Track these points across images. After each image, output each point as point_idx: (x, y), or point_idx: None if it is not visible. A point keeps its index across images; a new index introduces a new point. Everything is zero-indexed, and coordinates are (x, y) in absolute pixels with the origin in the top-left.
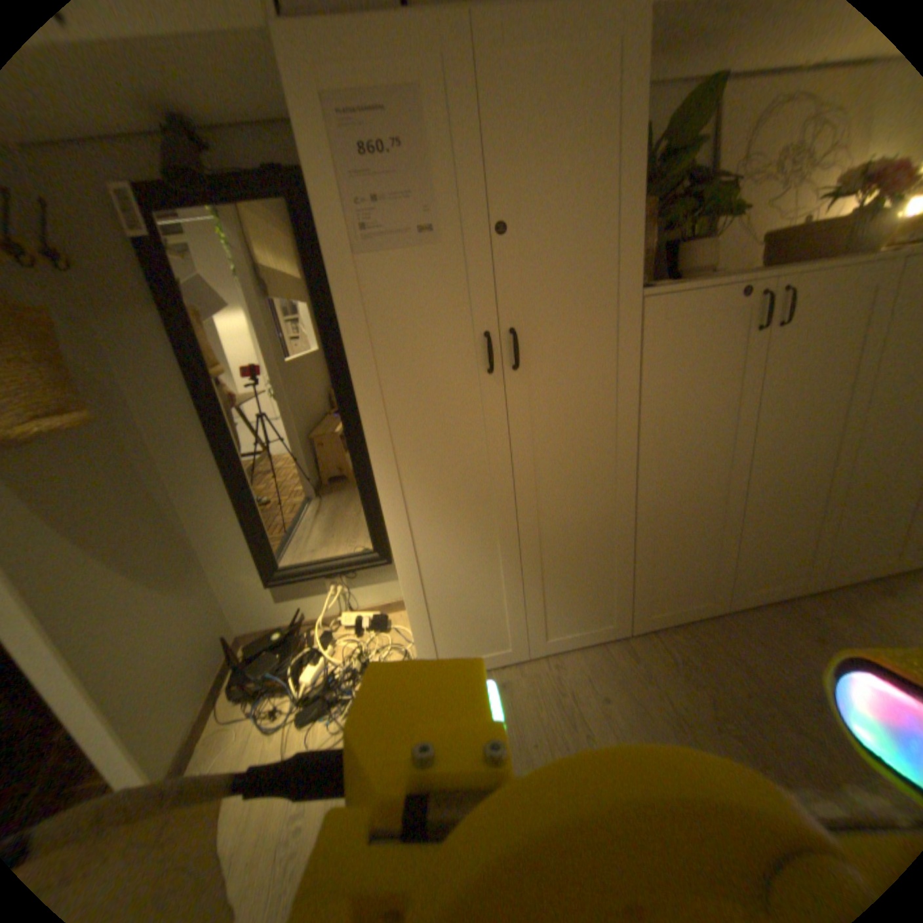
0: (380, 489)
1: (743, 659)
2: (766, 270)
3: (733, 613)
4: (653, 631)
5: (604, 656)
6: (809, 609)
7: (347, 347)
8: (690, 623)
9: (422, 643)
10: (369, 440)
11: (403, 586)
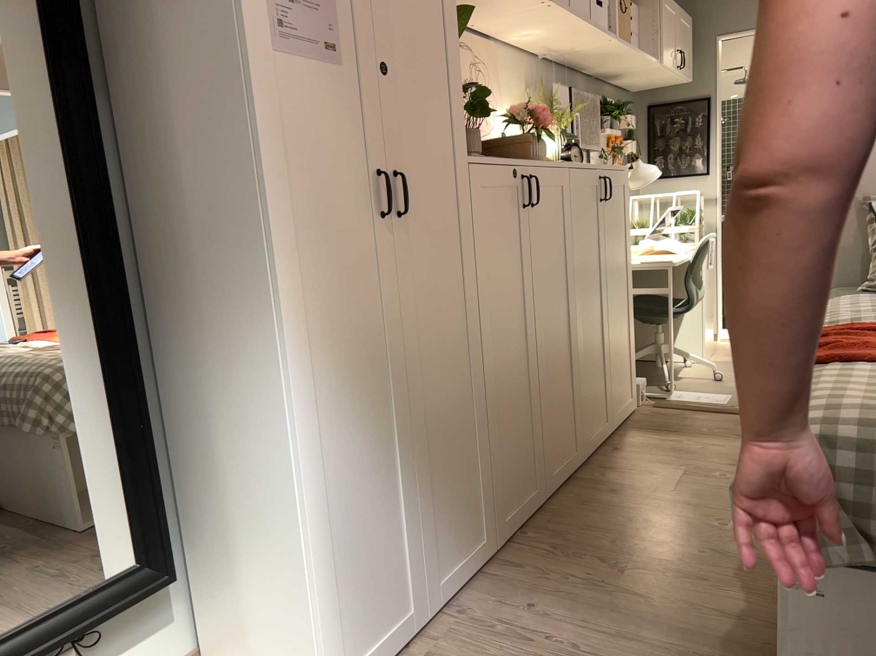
0: (289, 365)
1: (584, 522)
2: (514, 161)
3: (547, 498)
4: (507, 539)
5: (490, 578)
6: (586, 475)
7: (264, 158)
8: (527, 518)
9: (328, 634)
10: (280, 290)
11: (308, 530)
